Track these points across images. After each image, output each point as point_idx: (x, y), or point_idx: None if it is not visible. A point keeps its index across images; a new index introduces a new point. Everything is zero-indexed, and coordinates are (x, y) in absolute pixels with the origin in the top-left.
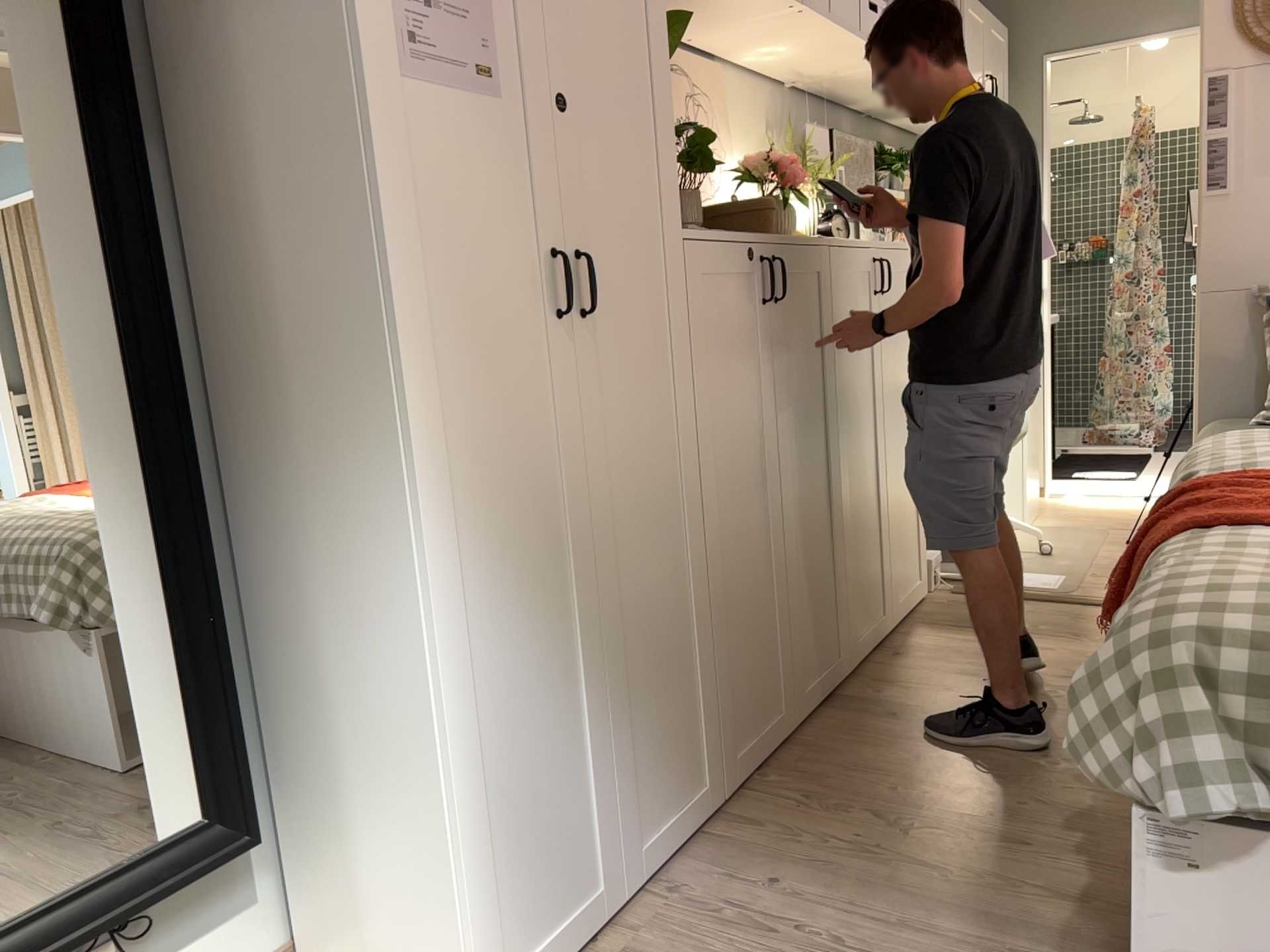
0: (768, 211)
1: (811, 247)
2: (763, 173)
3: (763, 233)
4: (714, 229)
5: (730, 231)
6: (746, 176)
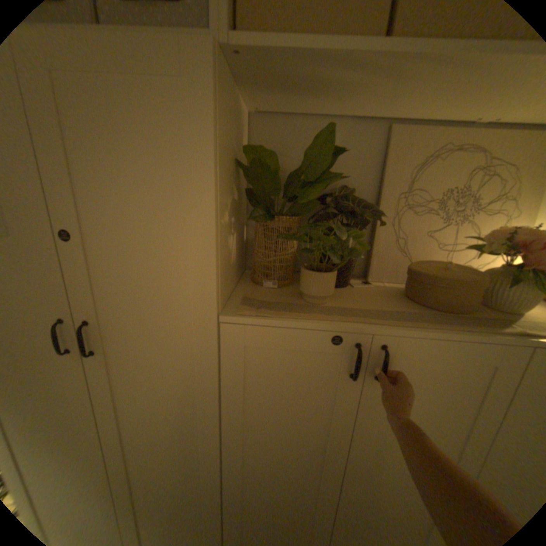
0: (460, 290)
1: (482, 344)
2: (499, 248)
3: (368, 326)
4: (285, 316)
5: (310, 319)
6: (482, 247)
